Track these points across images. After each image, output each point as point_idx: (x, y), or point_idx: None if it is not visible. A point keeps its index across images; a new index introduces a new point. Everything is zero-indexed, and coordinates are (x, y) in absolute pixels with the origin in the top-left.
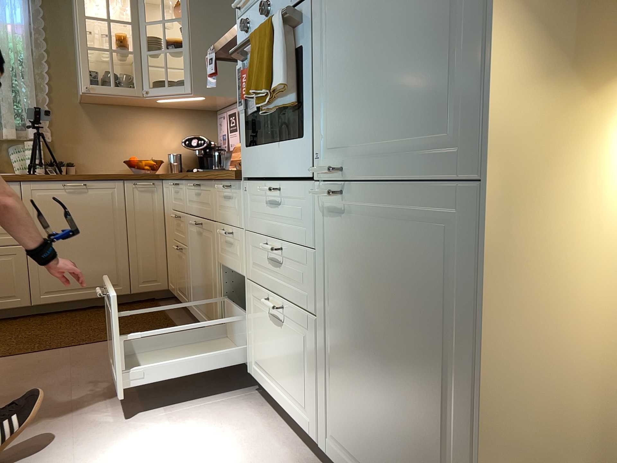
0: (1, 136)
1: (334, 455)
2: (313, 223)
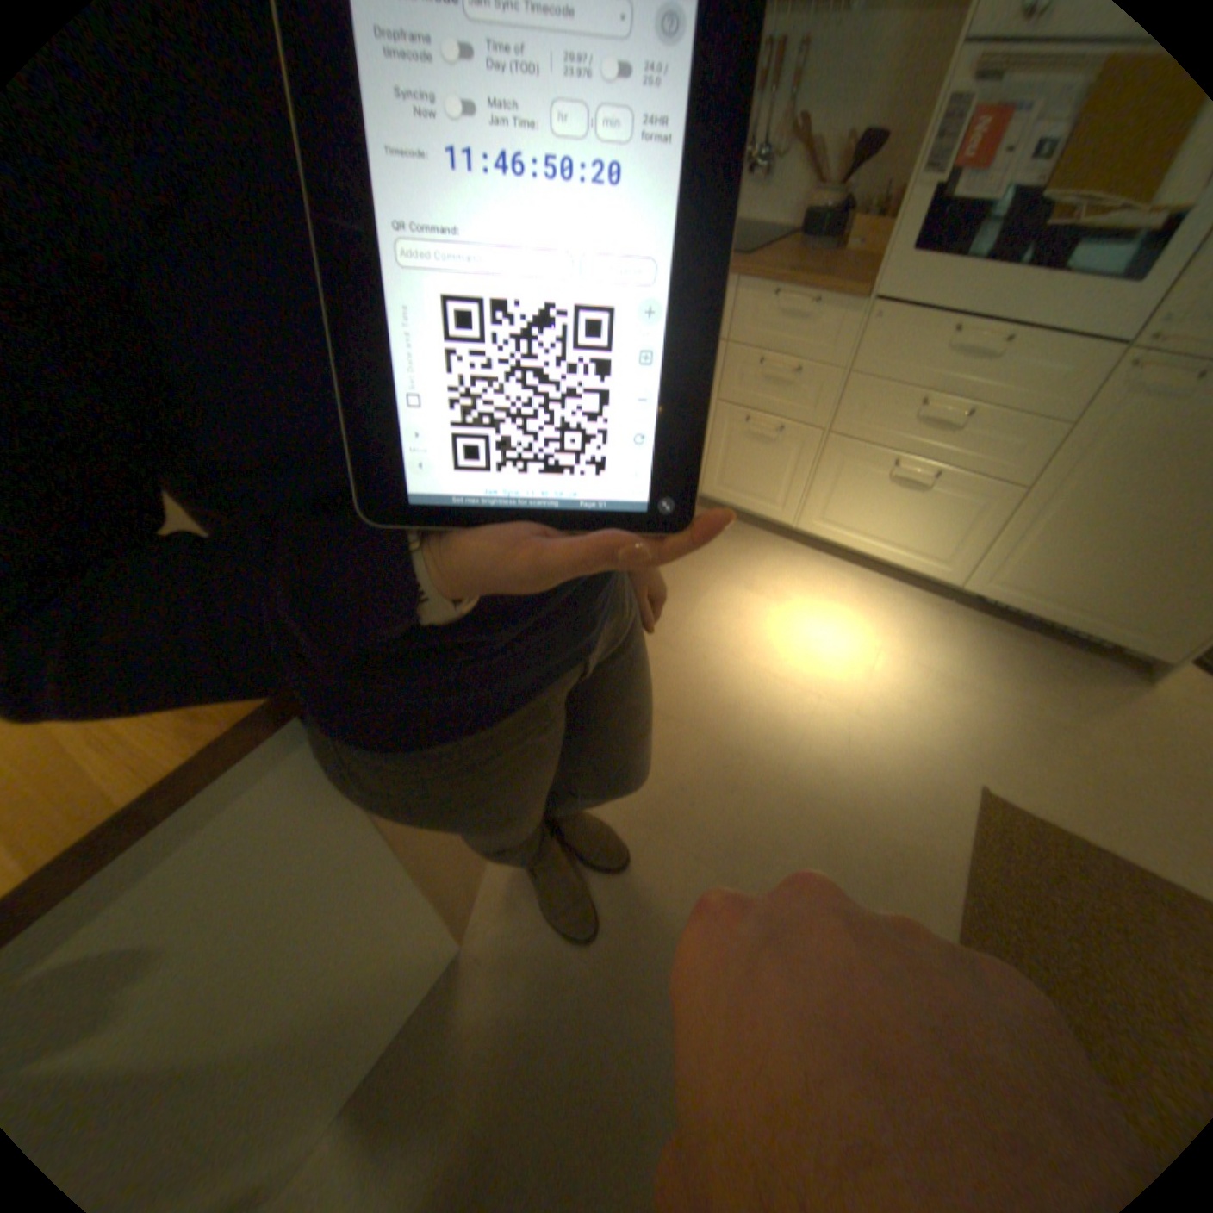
0: None
1: (990, 588)
2: (1082, 388)
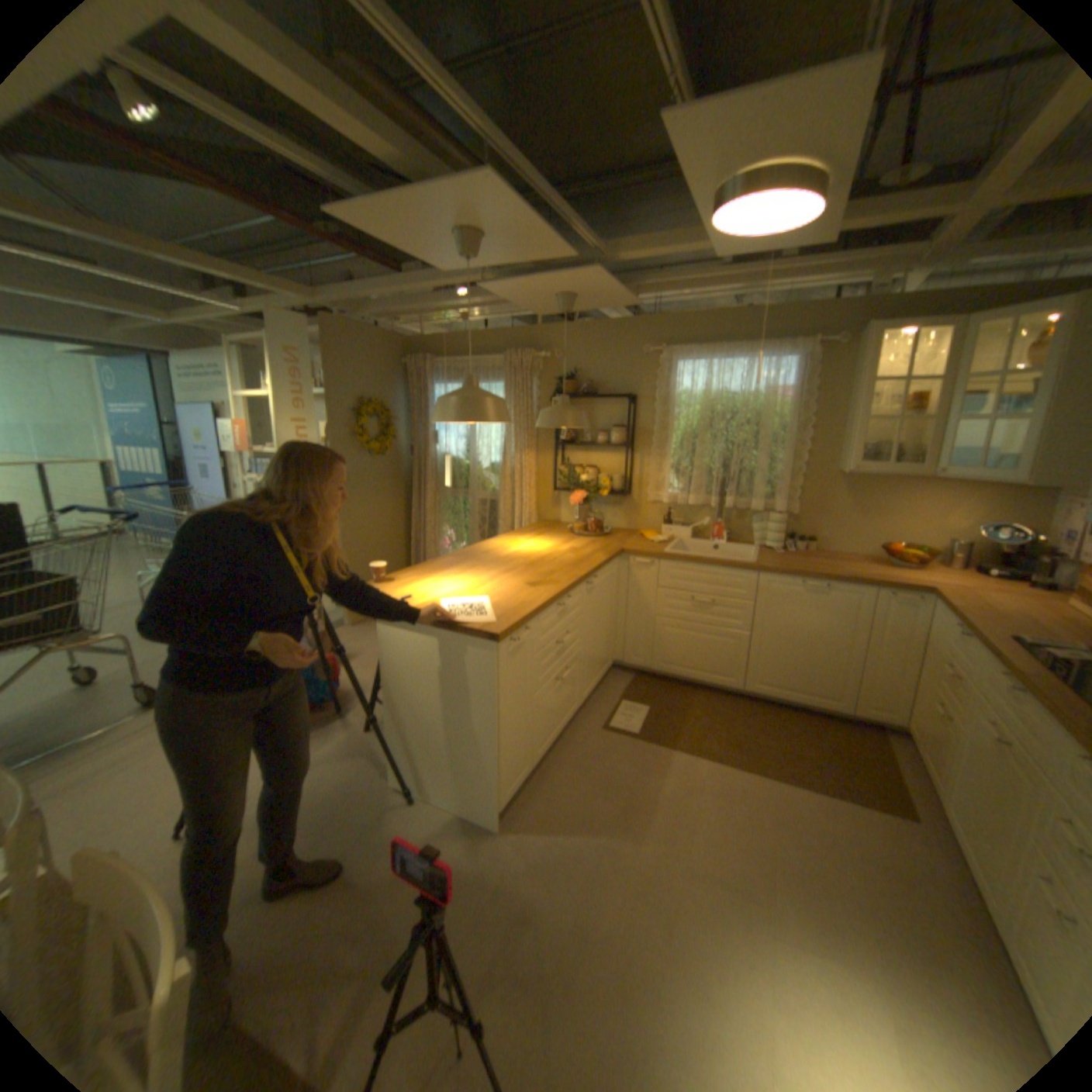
0: (747, 504)
1: None
2: None
